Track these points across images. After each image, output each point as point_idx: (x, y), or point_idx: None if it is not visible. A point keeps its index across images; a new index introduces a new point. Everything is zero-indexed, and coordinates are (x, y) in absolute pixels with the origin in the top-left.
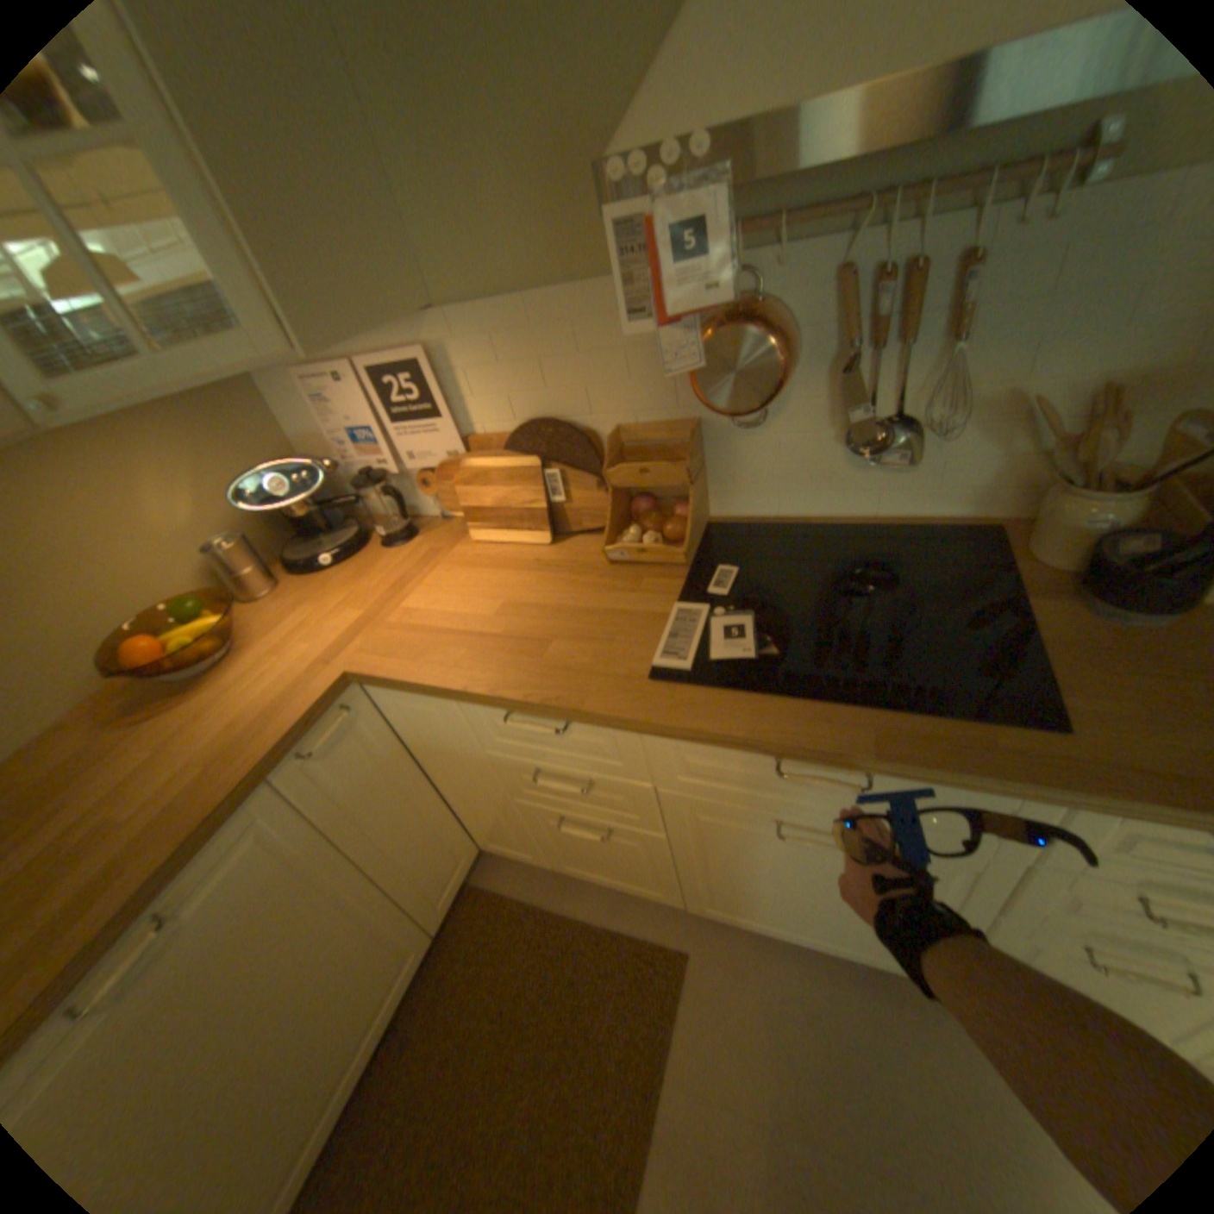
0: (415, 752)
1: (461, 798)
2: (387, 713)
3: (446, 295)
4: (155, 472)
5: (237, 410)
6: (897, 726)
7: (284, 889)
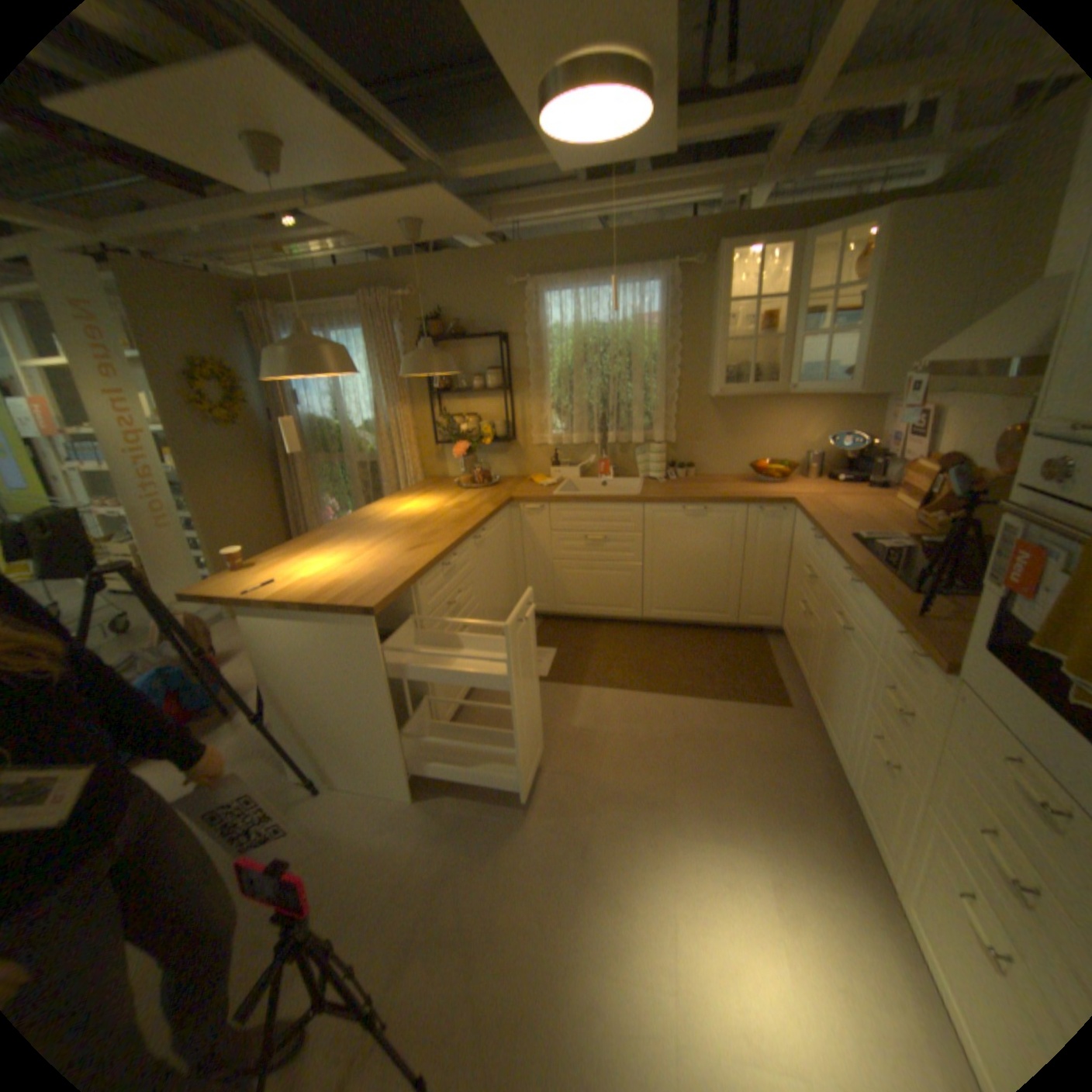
0: (791, 550)
1: (790, 585)
2: (794, 526)
3: (961, 390)
4: (819, 422)
5: (870, 413)
6: (878, 570)
7: (725, 539)
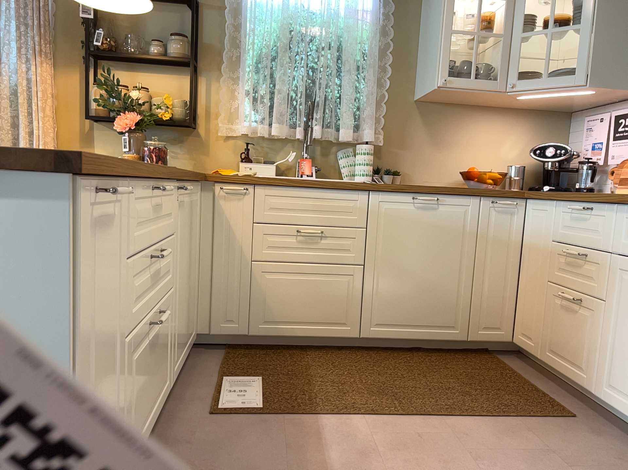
0: (525, 248)
1: (527, 287)
2: (528, 221)
3: None
4: (516, 138)
5: (558, 134)
6: None
7: (458, 236)
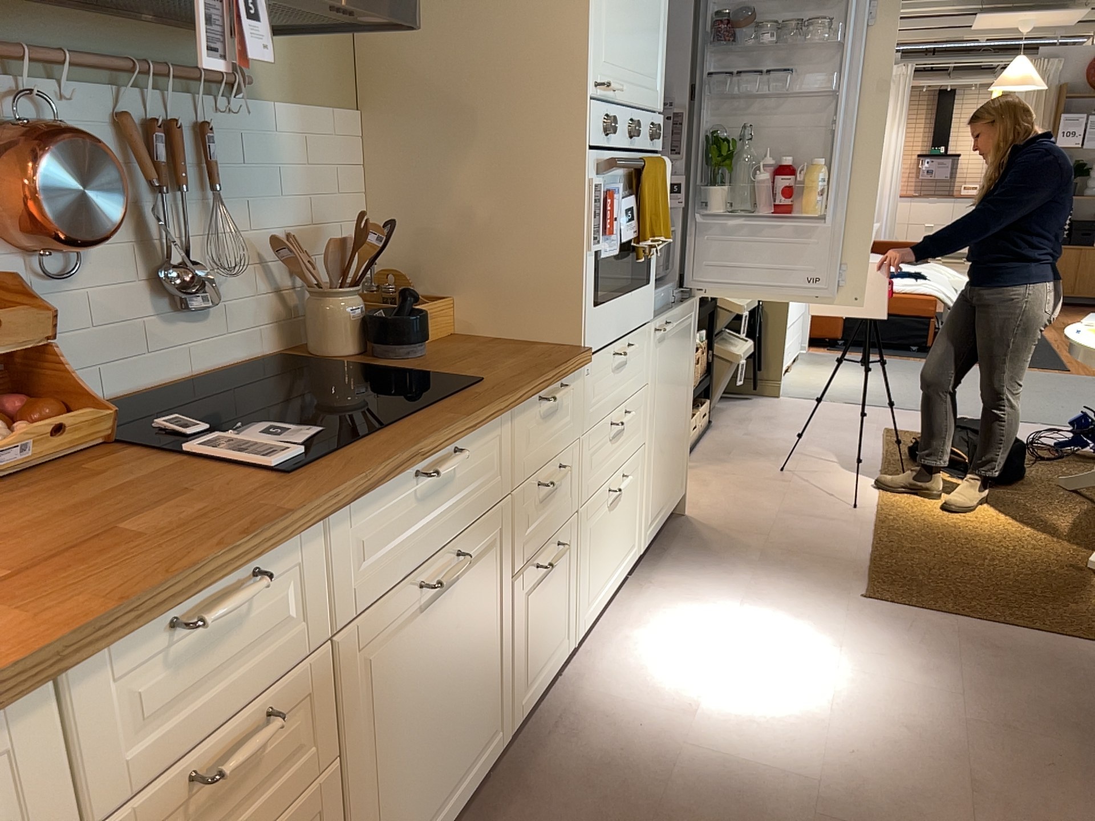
0: None
1: None
2: None
3: None
4: None
5: None
6: (441, 409)
7: None
